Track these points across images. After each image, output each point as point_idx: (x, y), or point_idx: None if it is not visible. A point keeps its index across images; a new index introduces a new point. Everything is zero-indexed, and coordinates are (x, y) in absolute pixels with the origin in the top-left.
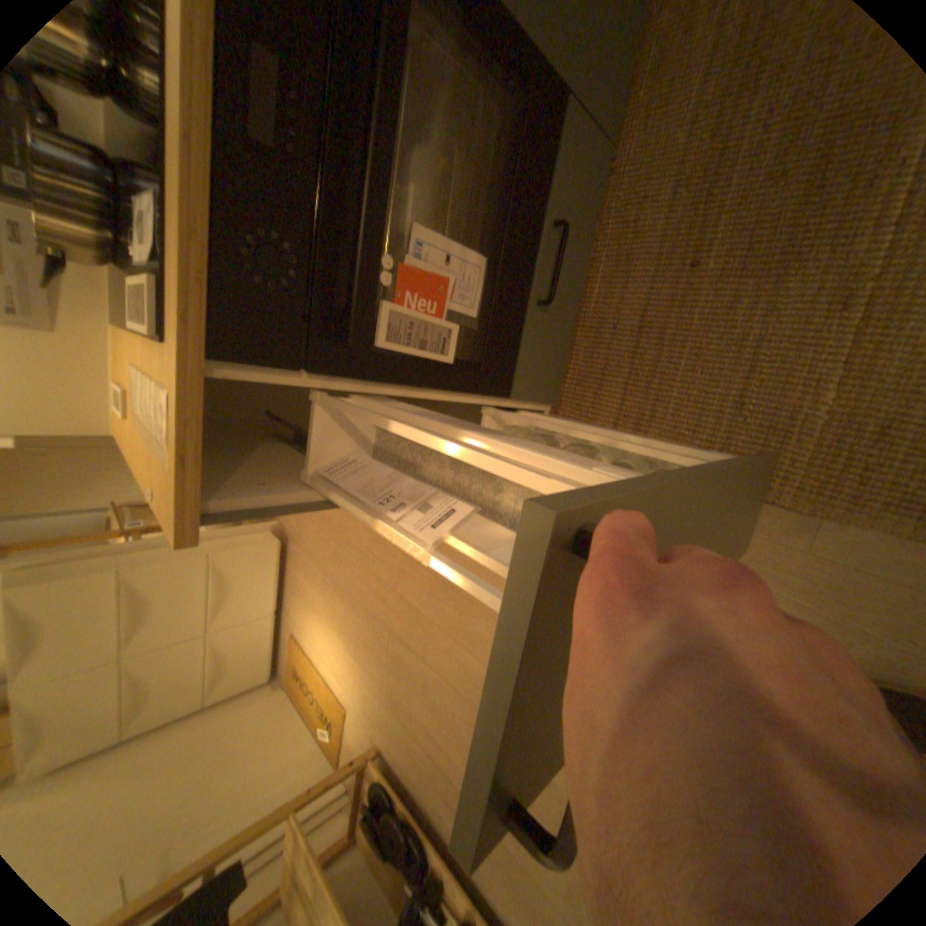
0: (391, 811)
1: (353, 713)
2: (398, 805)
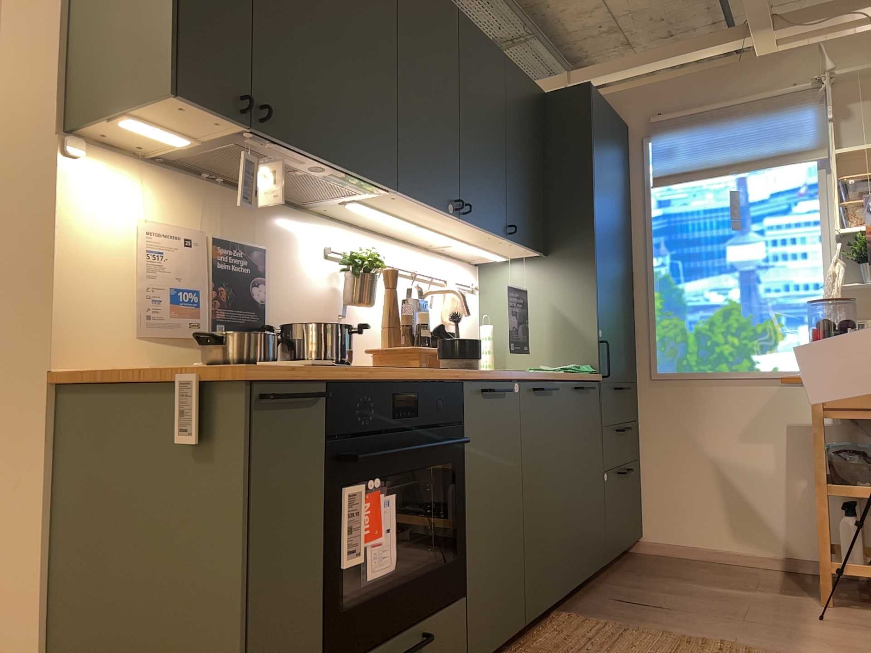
0: None
1: None
2: None
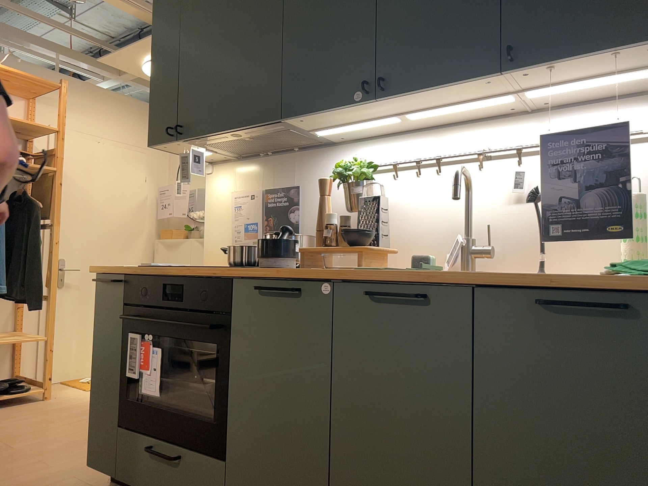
0: (3, 394)
1: (76, 395)
2: (3, 397)
